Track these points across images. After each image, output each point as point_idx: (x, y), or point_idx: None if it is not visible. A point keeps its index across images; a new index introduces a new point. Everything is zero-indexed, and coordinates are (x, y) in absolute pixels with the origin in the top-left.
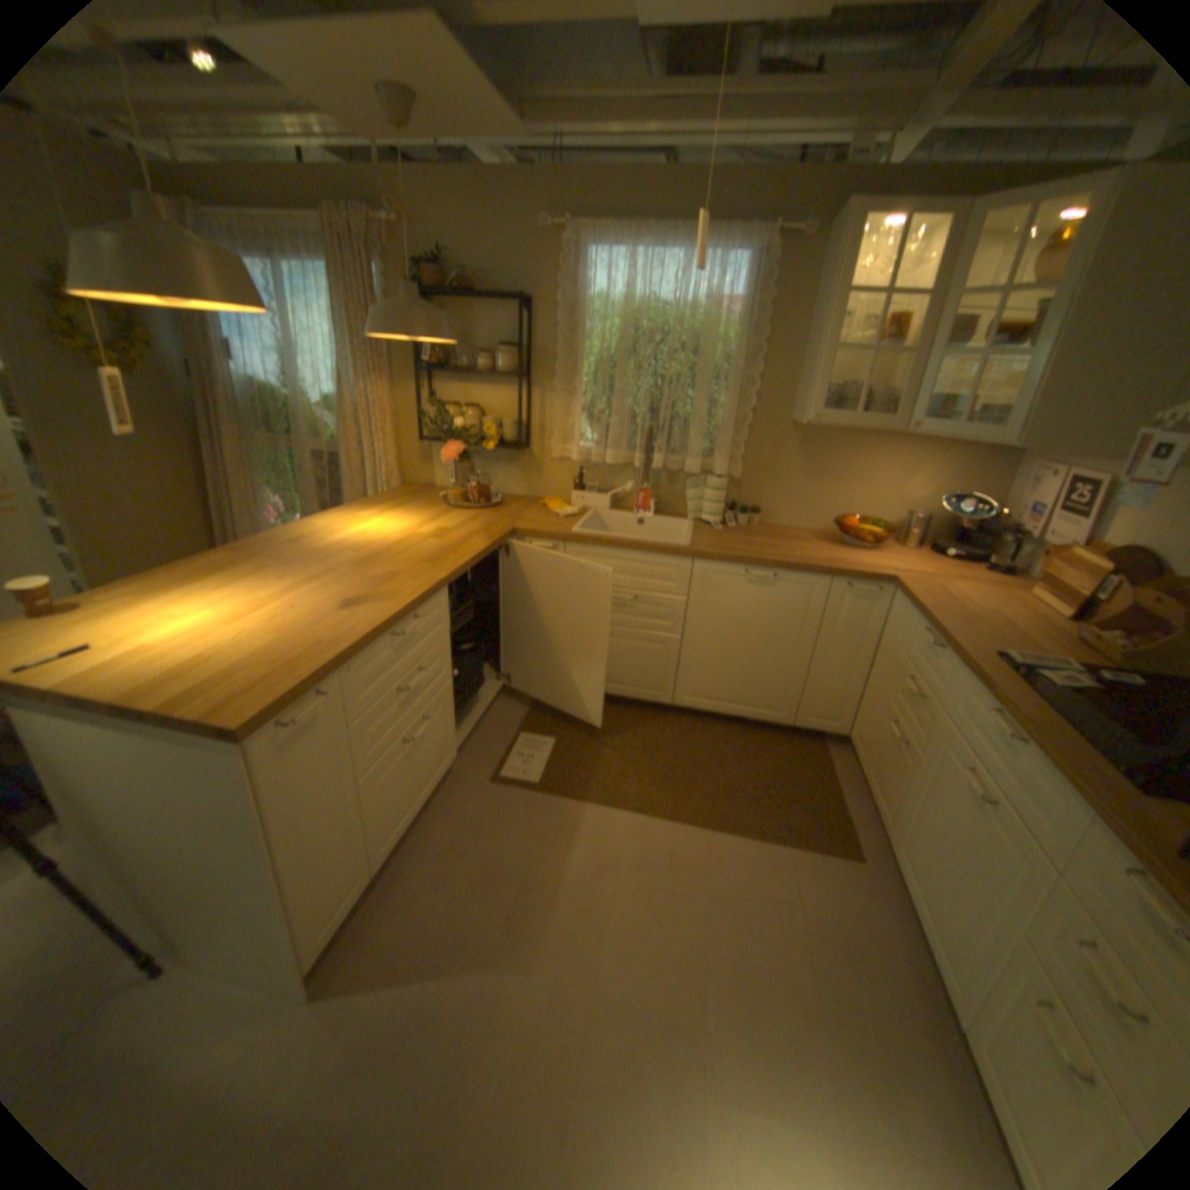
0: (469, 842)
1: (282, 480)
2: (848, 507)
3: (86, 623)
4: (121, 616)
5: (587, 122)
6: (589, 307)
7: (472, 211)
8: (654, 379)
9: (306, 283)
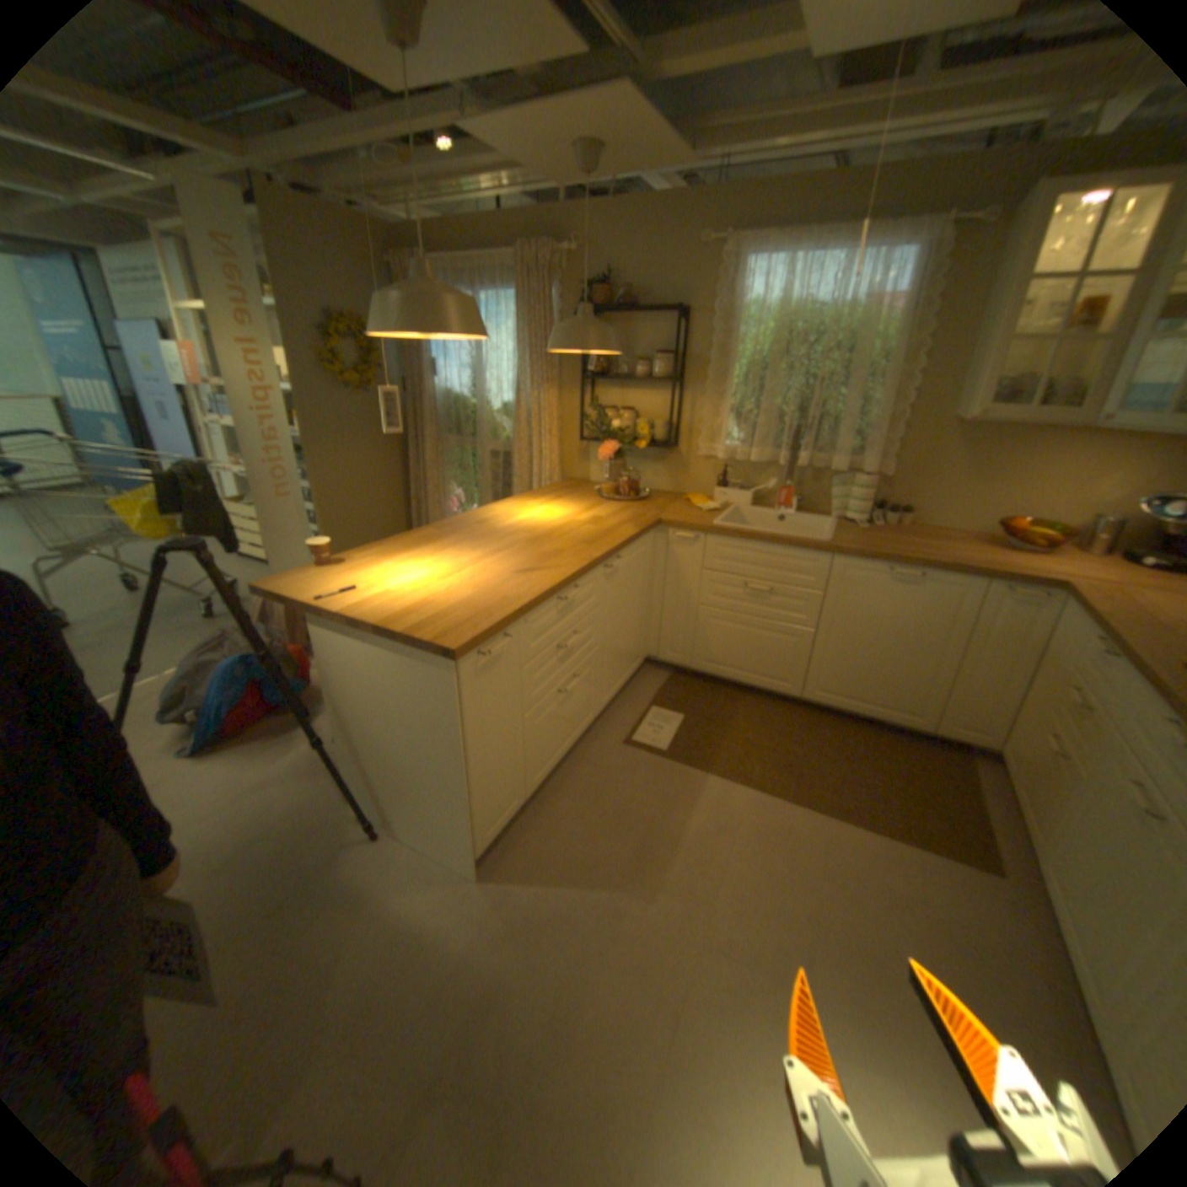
0: (603, 787)
1: (464, 474)
2: (1019, 508)
3: (350, 571)
4: (370, 568)
5: (755, 139)
6: (743, 312)
7: (640, 233)
8: (805, 377)
9: (497, 307)
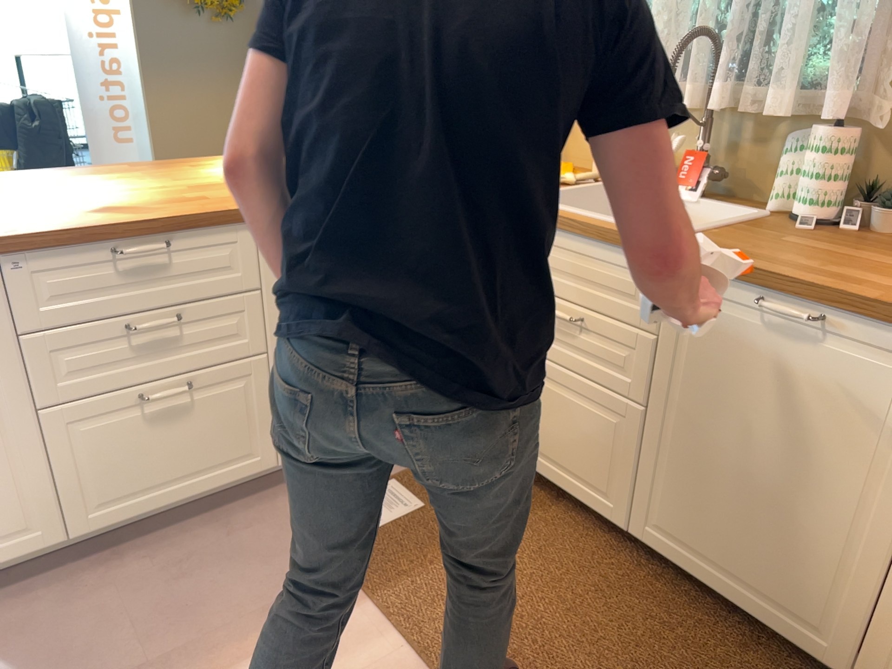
0: (209, 564)
1: None
2: None
3: None
4: None
5: None
6: None
7: None
8: None
9: None
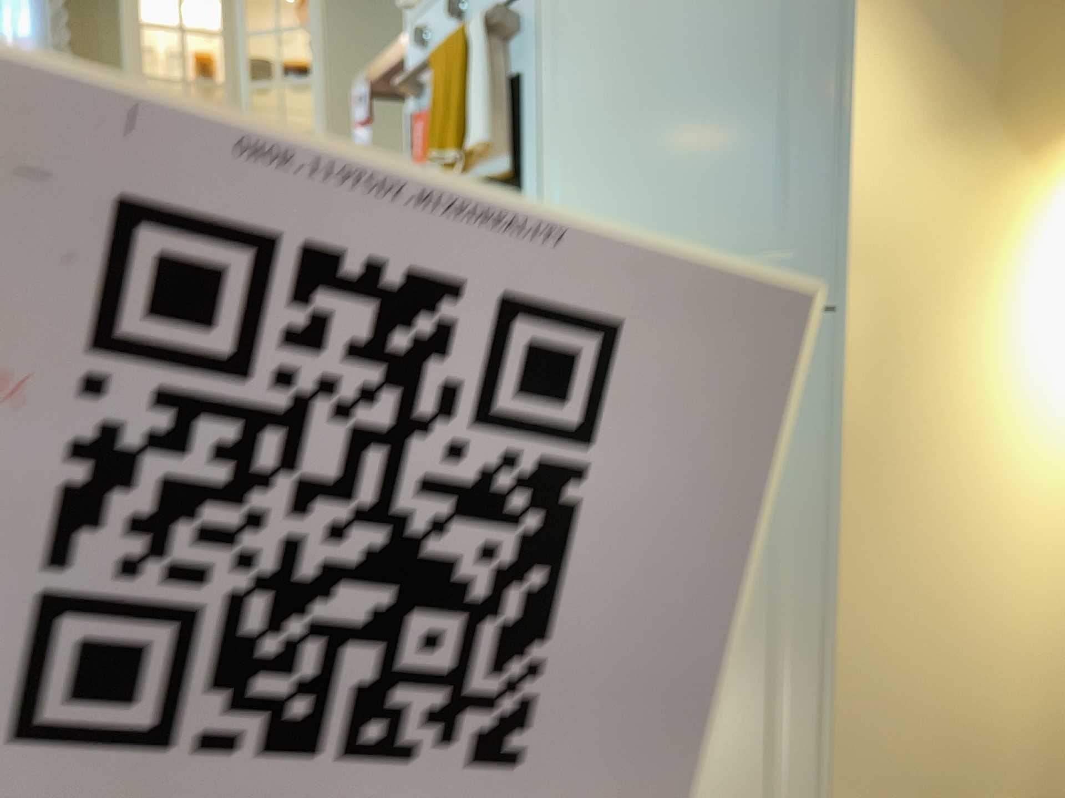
0: None
1: None
2: None
3: None
4: None
5: None
6: None
7: None
8: None
9: None
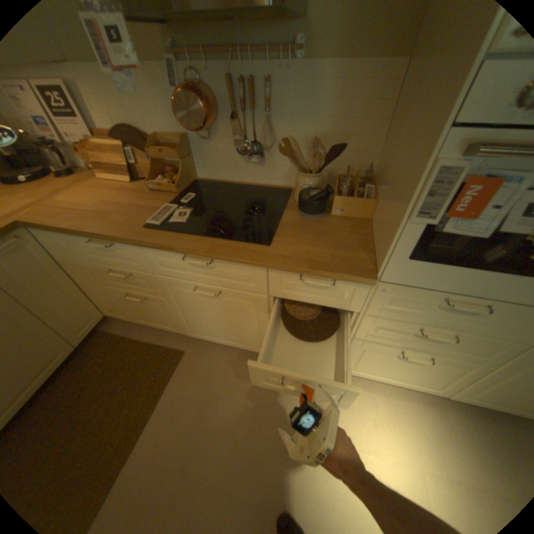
0: None
1: None
2: None
3: None
4: None
5: None
6: None
7: None
8: None
9: None
